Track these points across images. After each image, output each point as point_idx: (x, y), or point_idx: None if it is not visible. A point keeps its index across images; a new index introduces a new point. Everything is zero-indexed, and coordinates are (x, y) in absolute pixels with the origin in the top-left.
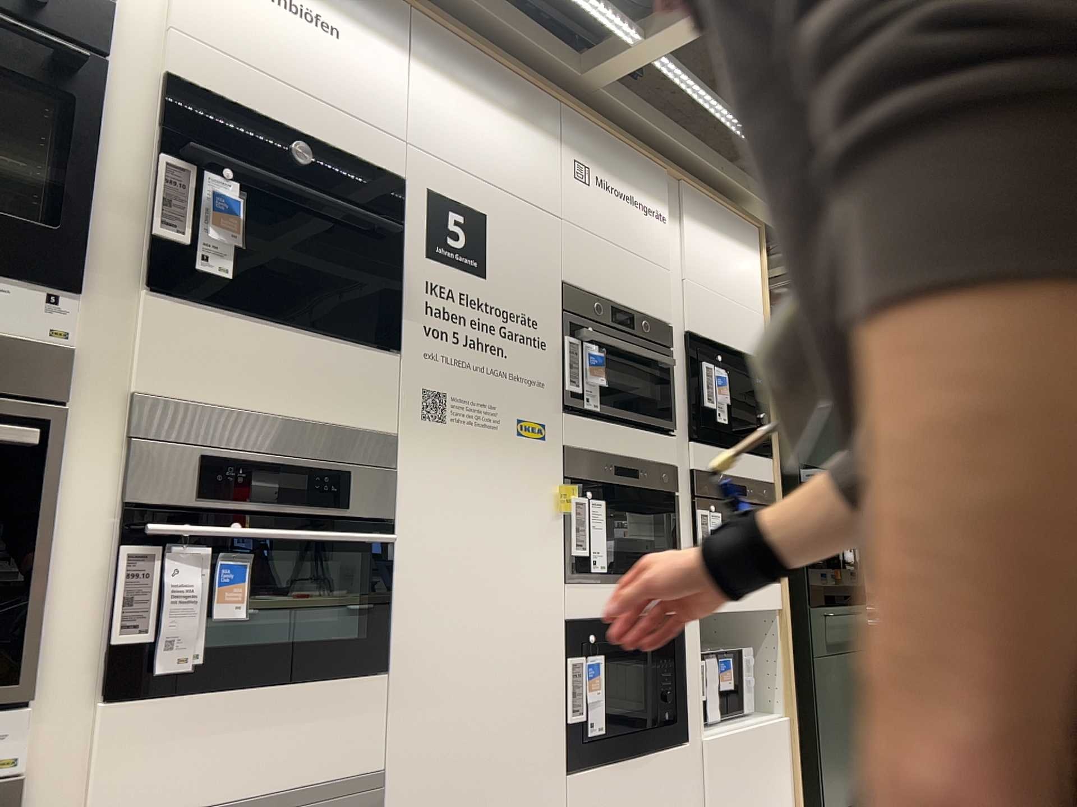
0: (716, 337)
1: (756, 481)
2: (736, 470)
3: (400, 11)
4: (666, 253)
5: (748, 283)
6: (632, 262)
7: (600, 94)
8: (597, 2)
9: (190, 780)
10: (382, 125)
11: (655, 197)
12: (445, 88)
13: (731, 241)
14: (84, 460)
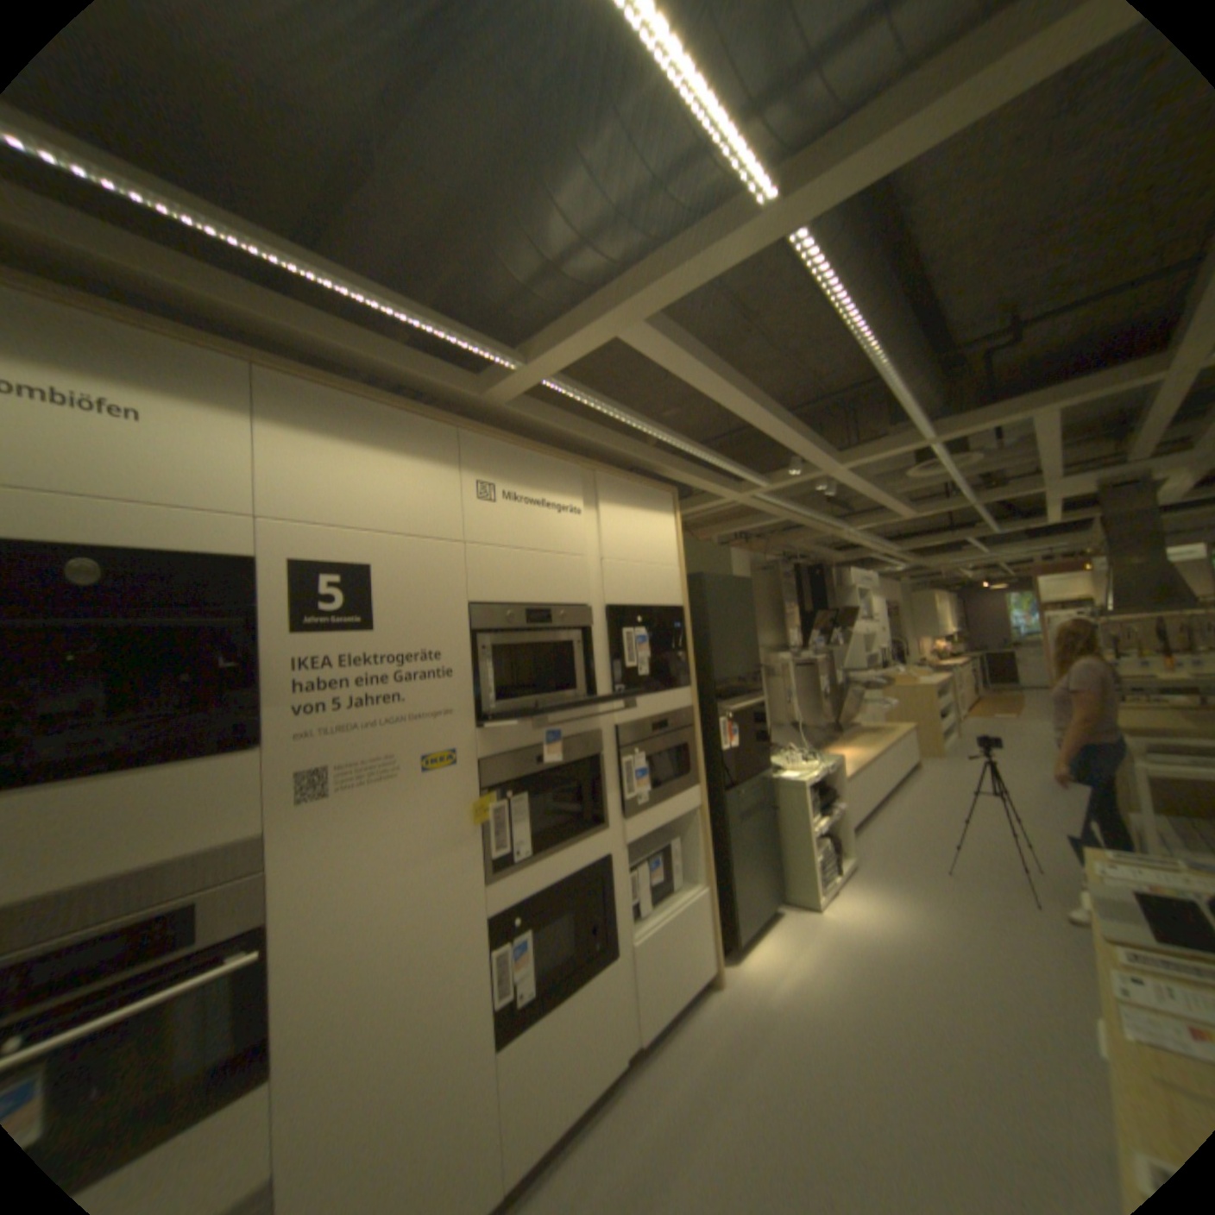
0: (635, 601)
1: (676, 709)
2: (658, 708)
3: (234, 369)
4: (583, 541)
5: (665, 544)
6: (547, 560)
7: (504, 408)
8: (464, 335)
9: None
10: (216, 505)
11: (570, 492)
12: (306, 444)
13: (647, 511)
14: None
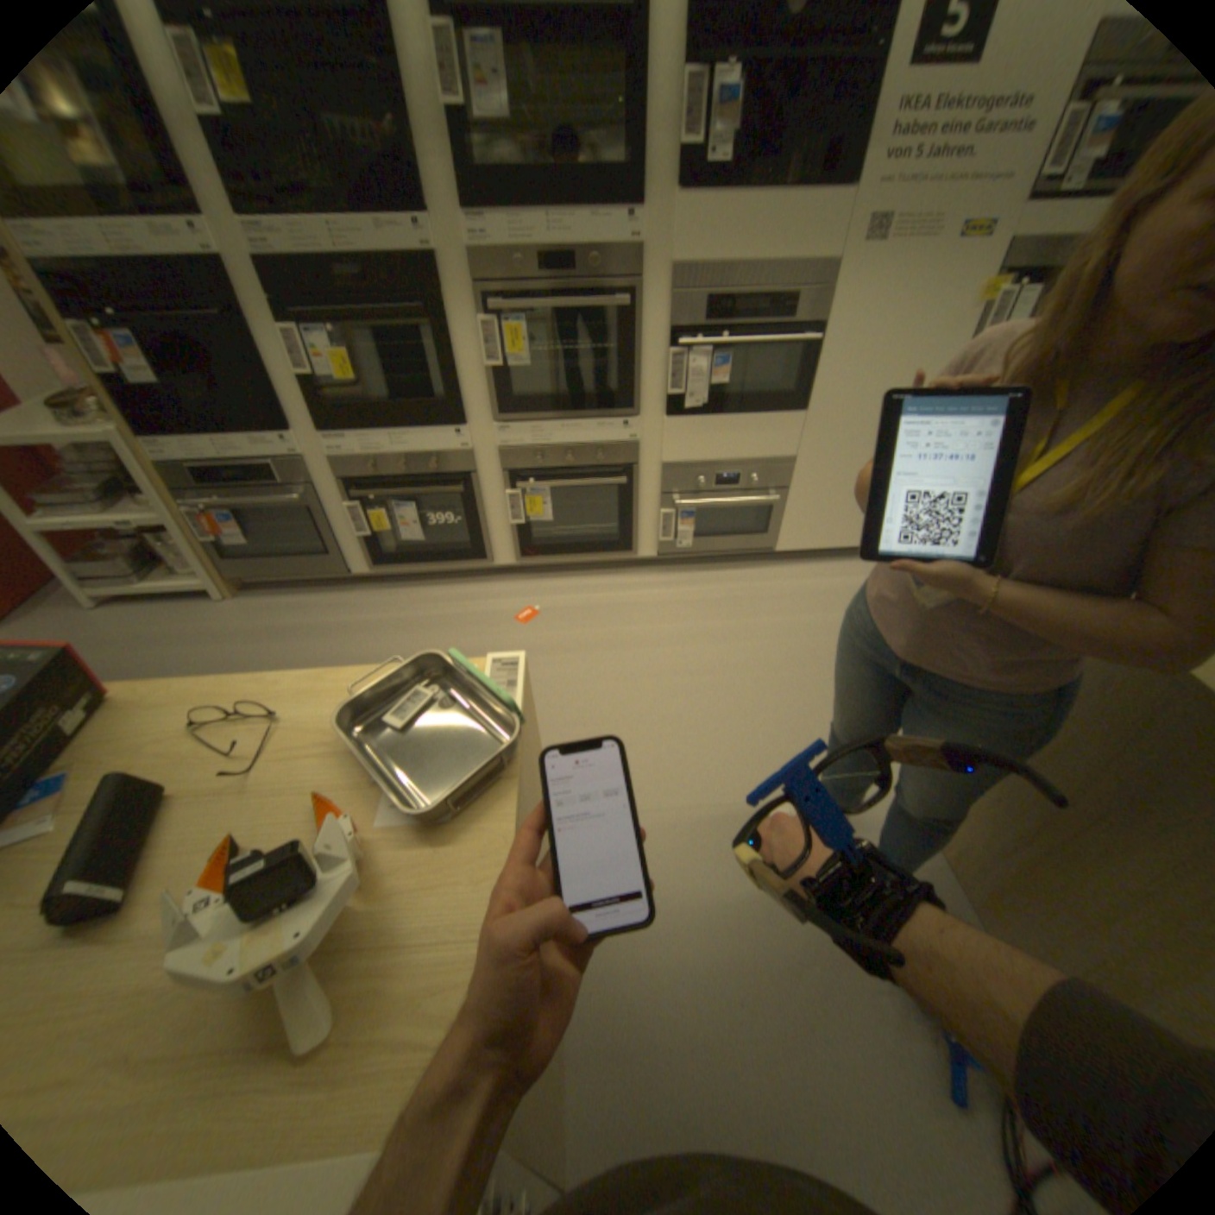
0: None
1: None
2: None
3: None
4: None
5: None
6: None
7: None
8: None
9: (700, 449)
10: None
11: None
12: None
13: None
14: (651, 305)
